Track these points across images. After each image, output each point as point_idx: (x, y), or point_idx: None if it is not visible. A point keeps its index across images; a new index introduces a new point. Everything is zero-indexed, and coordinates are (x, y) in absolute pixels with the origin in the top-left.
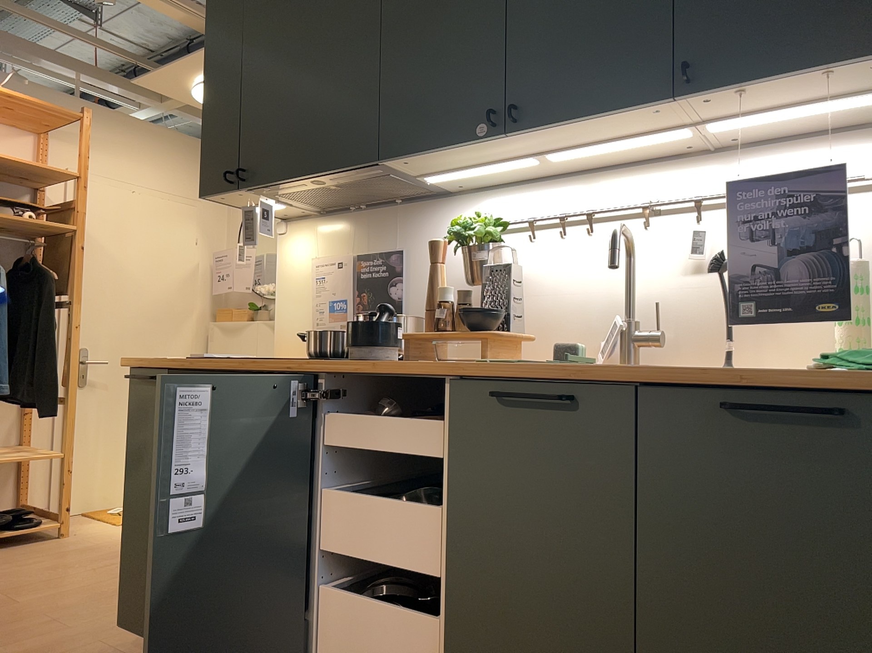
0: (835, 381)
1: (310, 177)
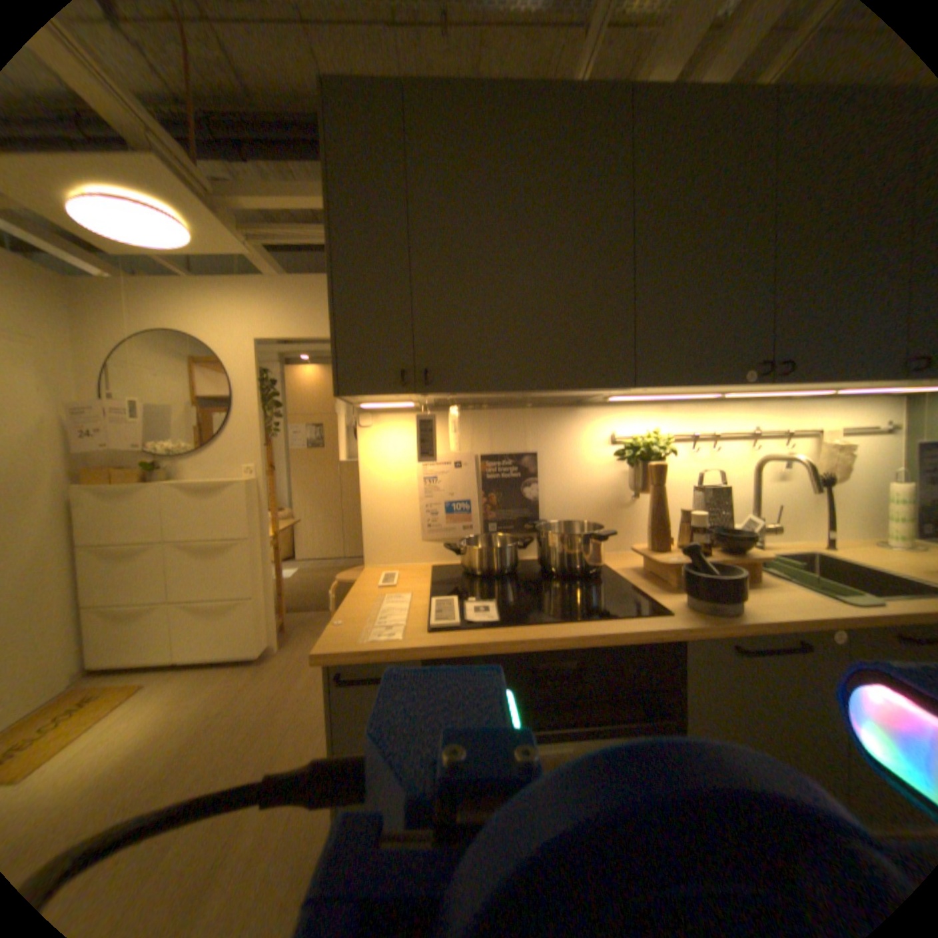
0: None
1: (528, 390)
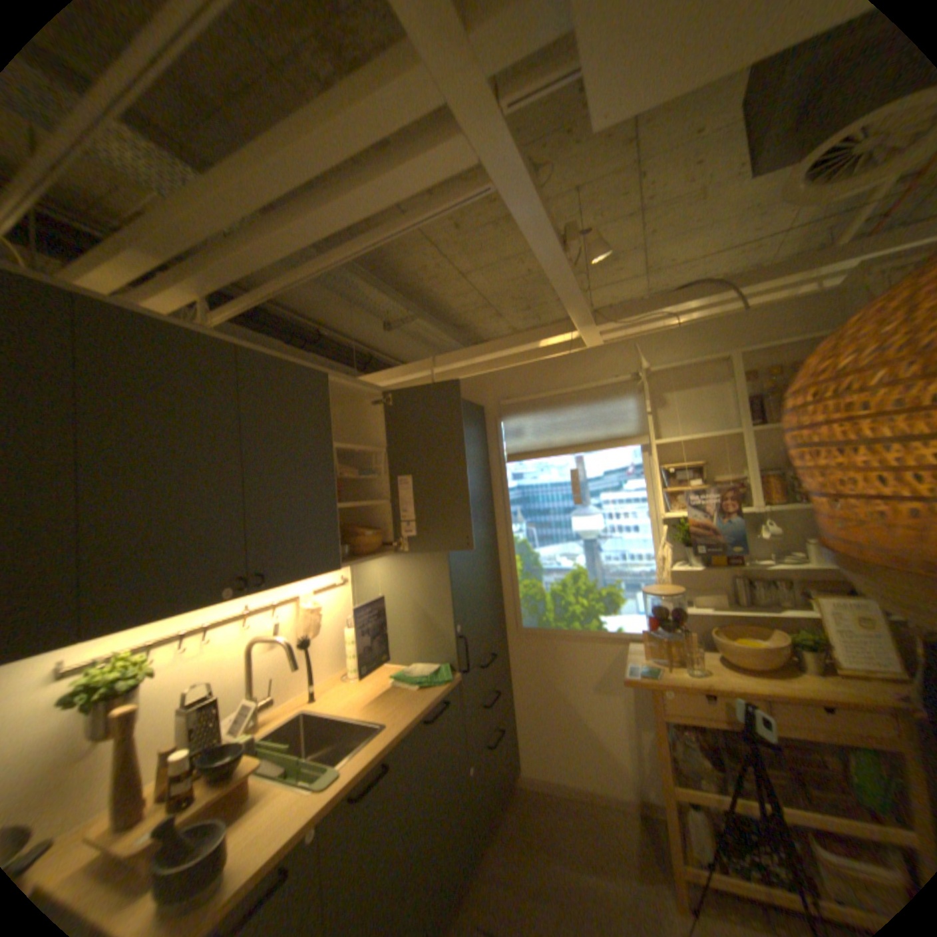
0: (439, 693)
1: None
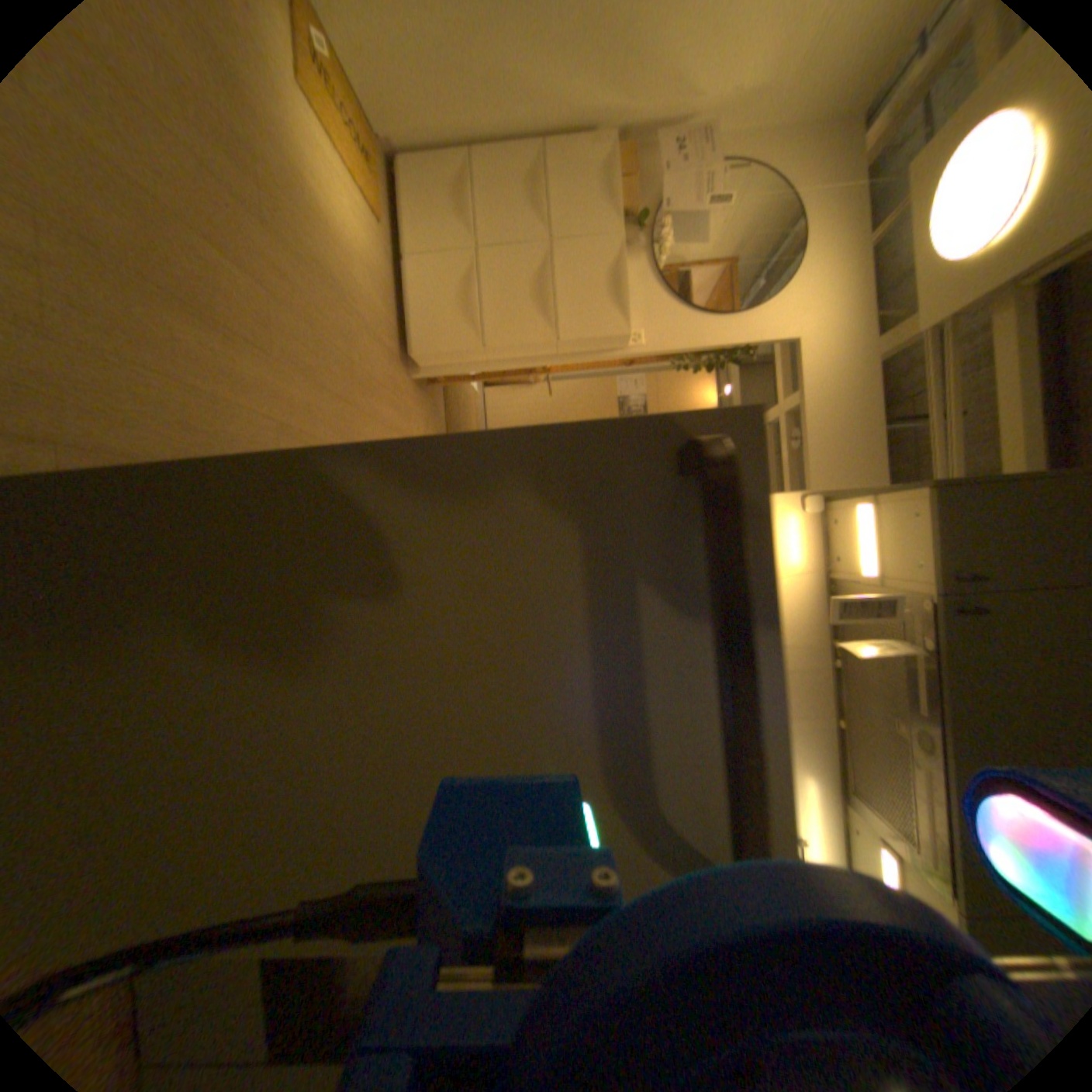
0: None
1: (945, 752)
